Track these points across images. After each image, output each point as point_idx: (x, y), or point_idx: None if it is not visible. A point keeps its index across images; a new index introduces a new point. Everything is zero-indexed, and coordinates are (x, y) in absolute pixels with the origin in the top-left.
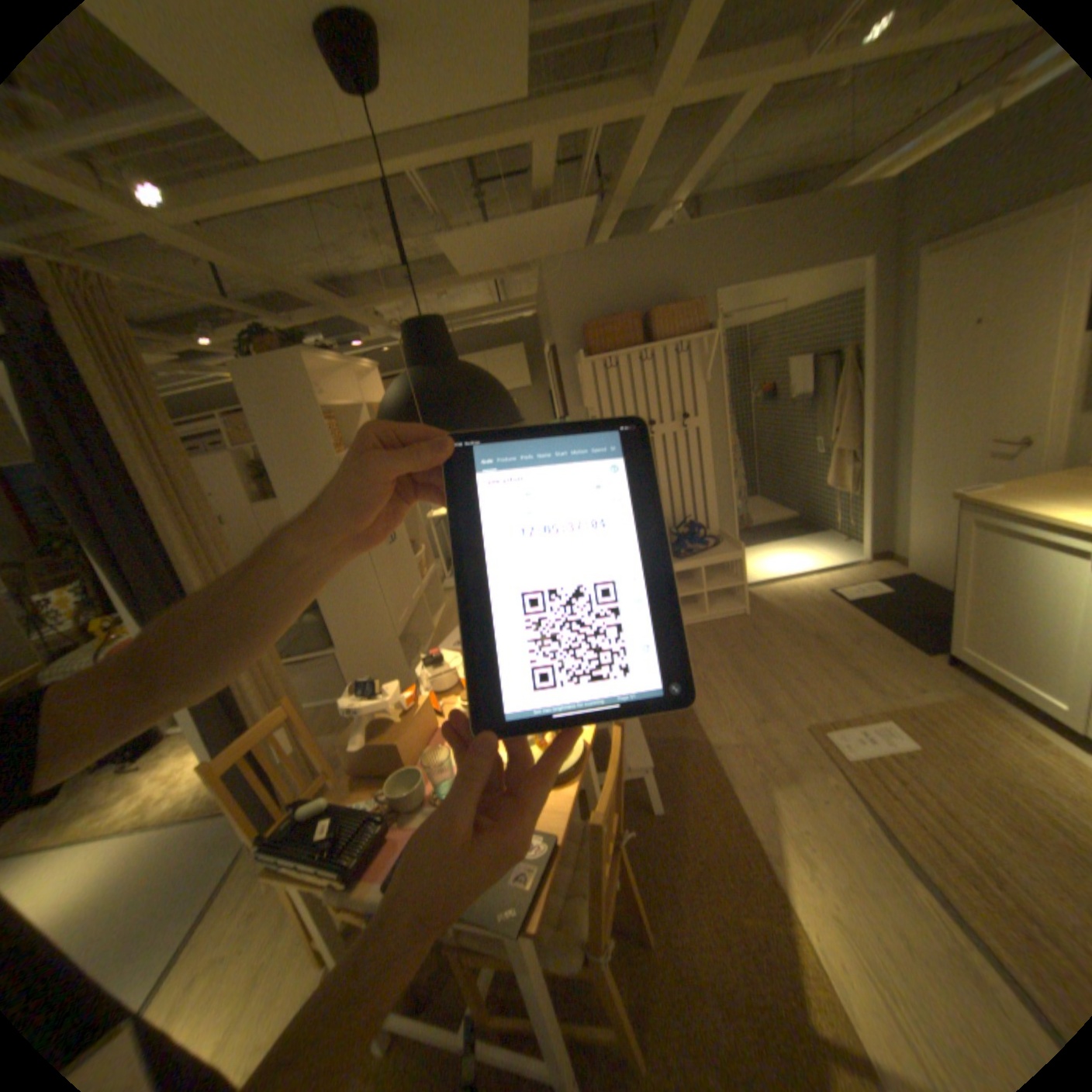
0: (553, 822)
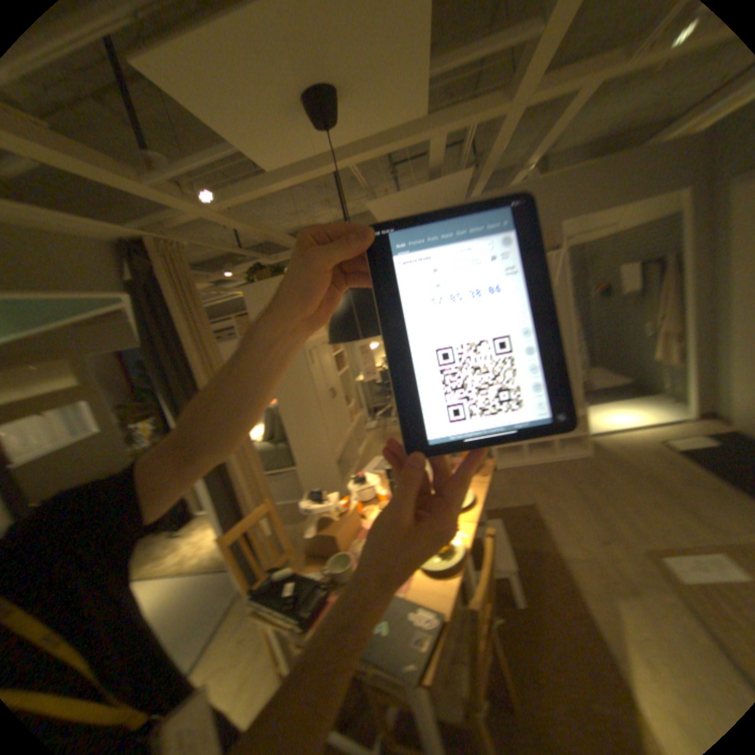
0: (440, 605)
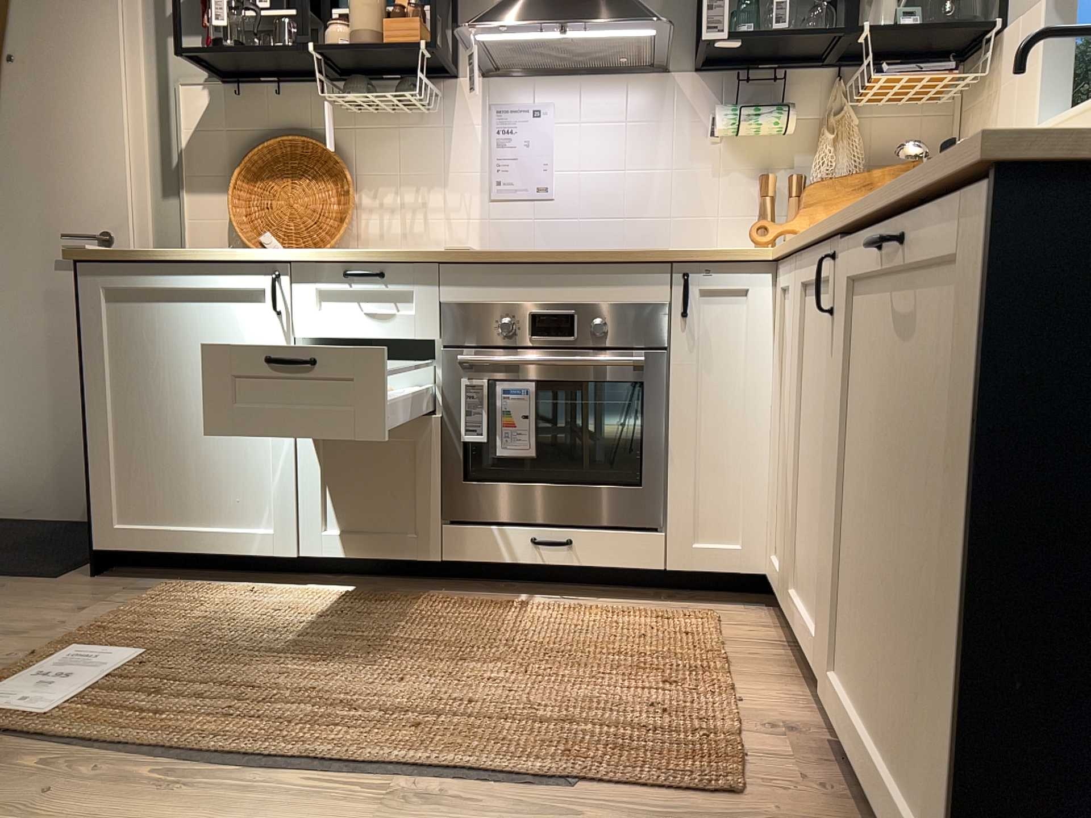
0: None
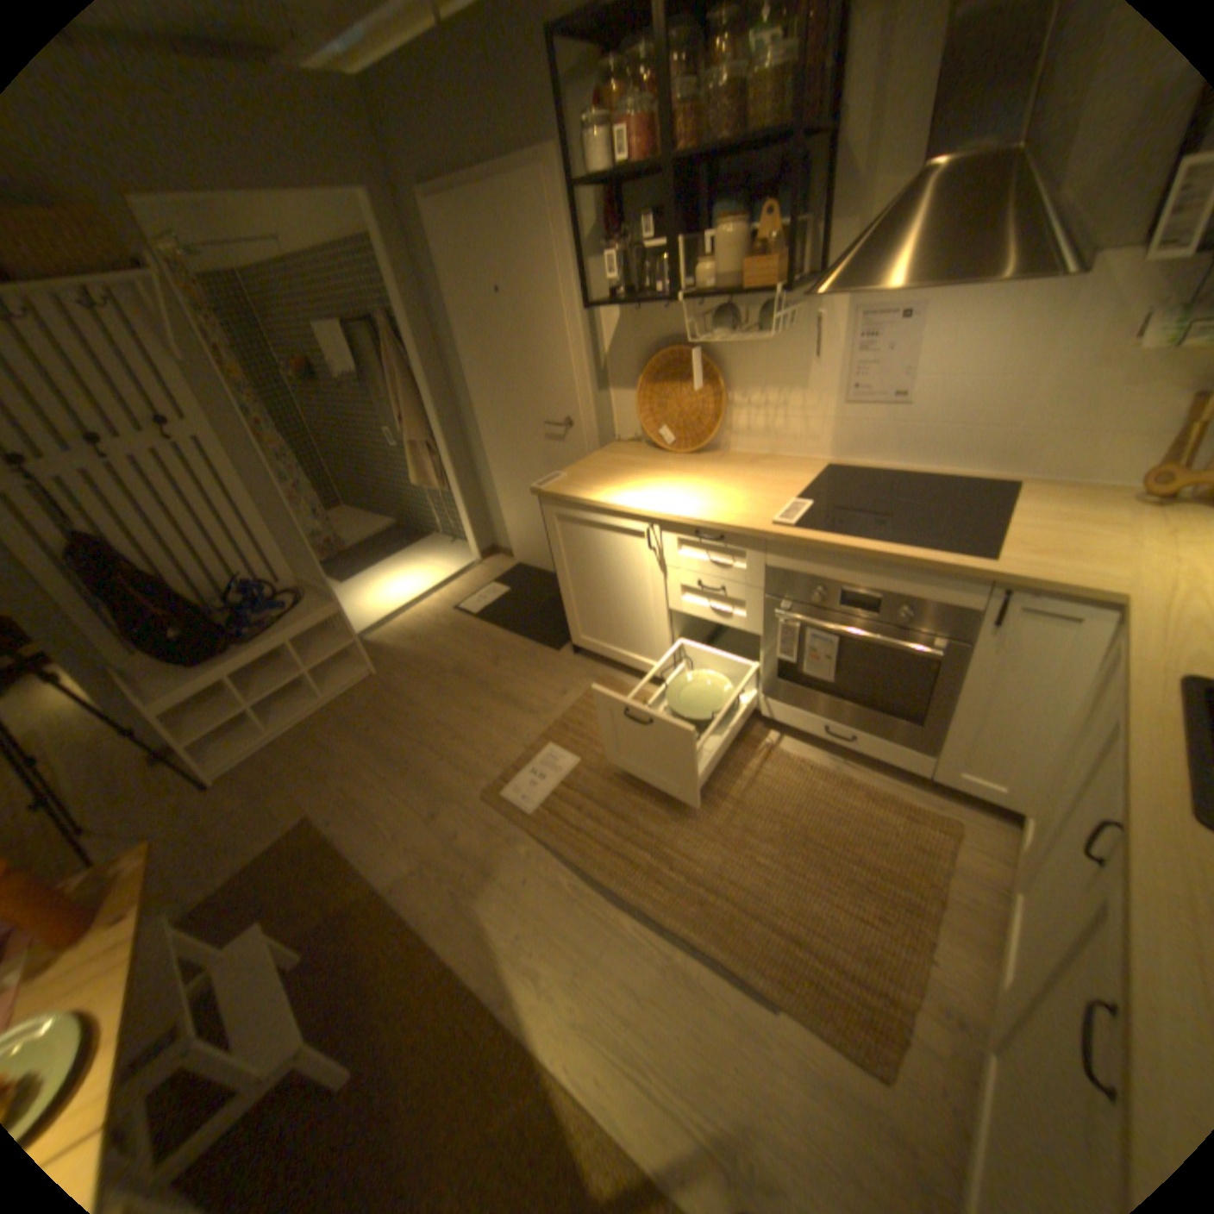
0: None
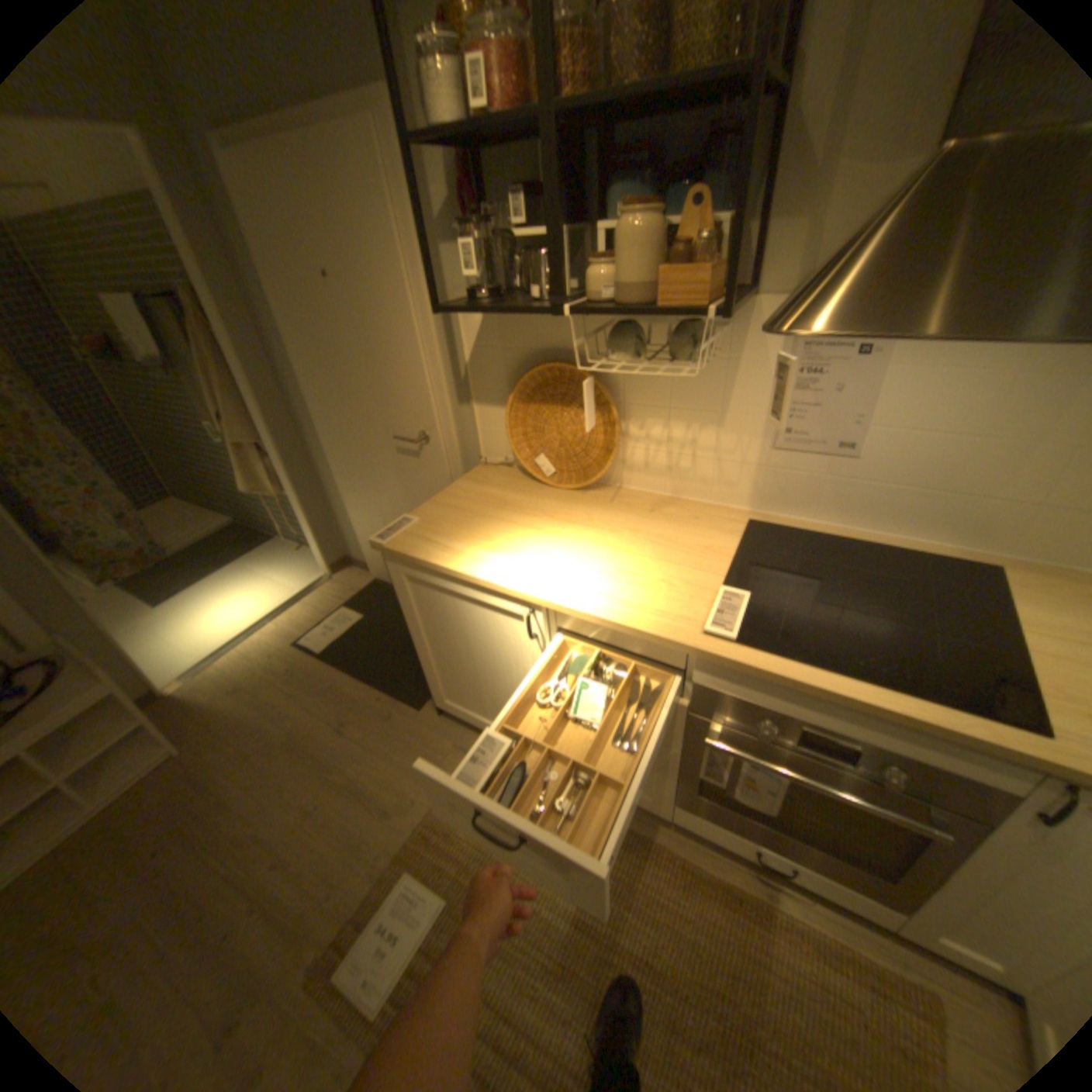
0: None
